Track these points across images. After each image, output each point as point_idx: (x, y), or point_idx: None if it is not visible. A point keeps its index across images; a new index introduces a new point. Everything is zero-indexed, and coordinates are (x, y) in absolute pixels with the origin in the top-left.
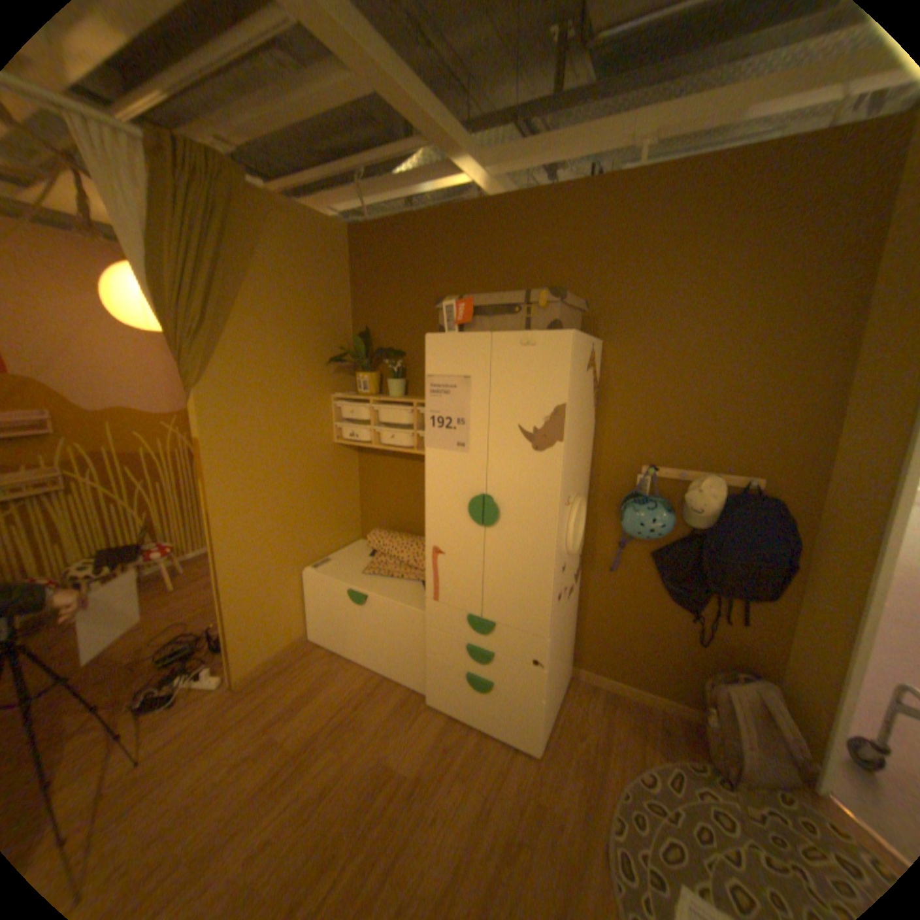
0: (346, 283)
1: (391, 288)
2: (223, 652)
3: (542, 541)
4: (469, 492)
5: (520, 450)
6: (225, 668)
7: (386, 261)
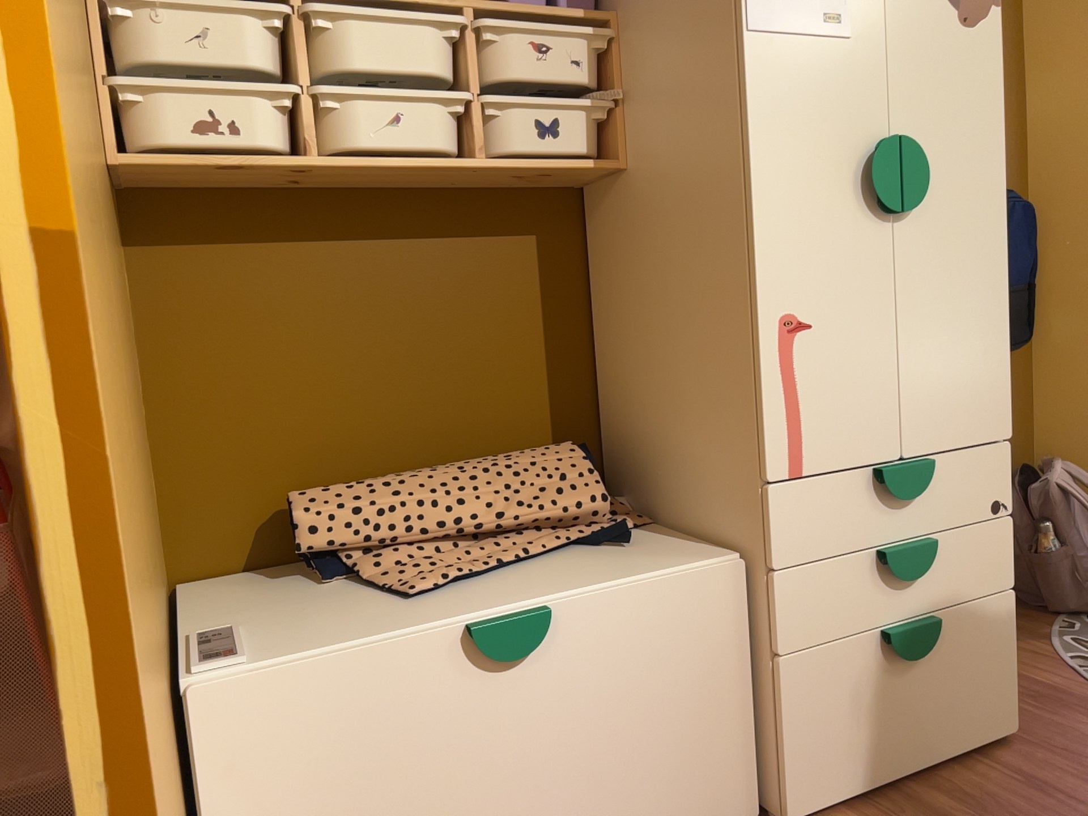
0: None
1: None
2: None
3: (988, 222)
4: (859, 138)
5: (942, 24)
6: None
7: None
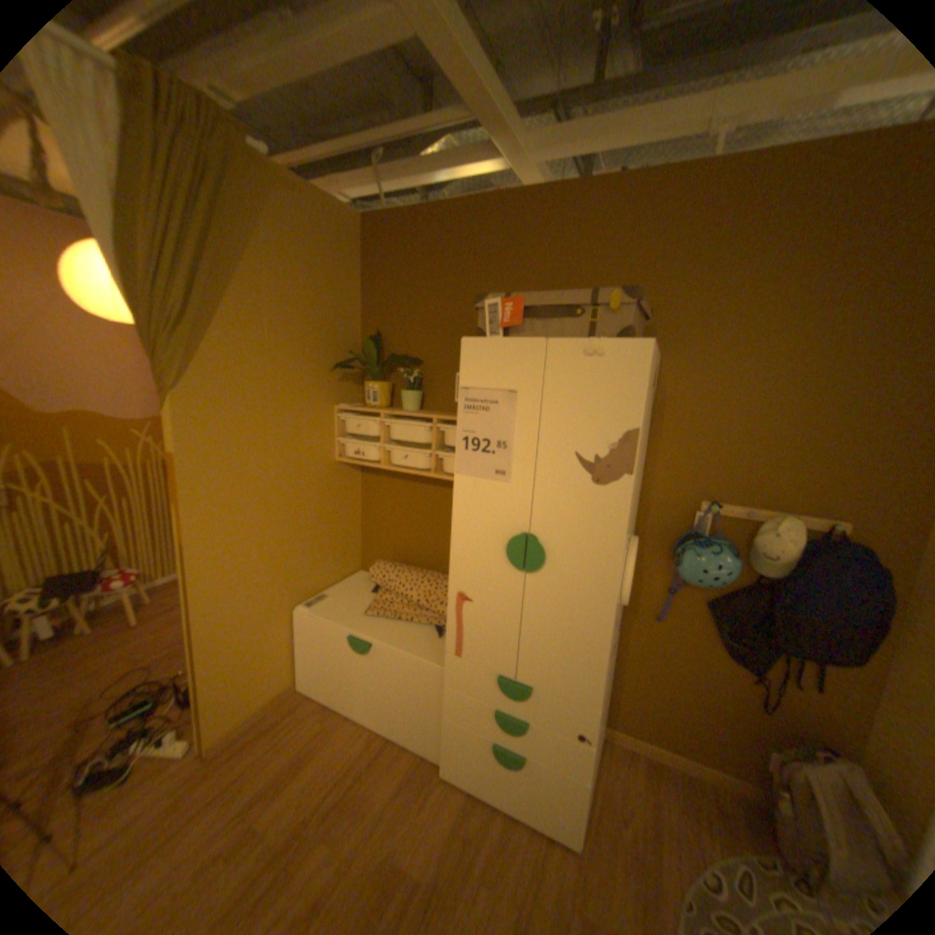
0: (357, 279)
1: (410, 287)
2: (194, 711)
3: (598, 594)
4: (508, 529)
5: (577, 482)
6: (196, 731)
7: (405, 256)
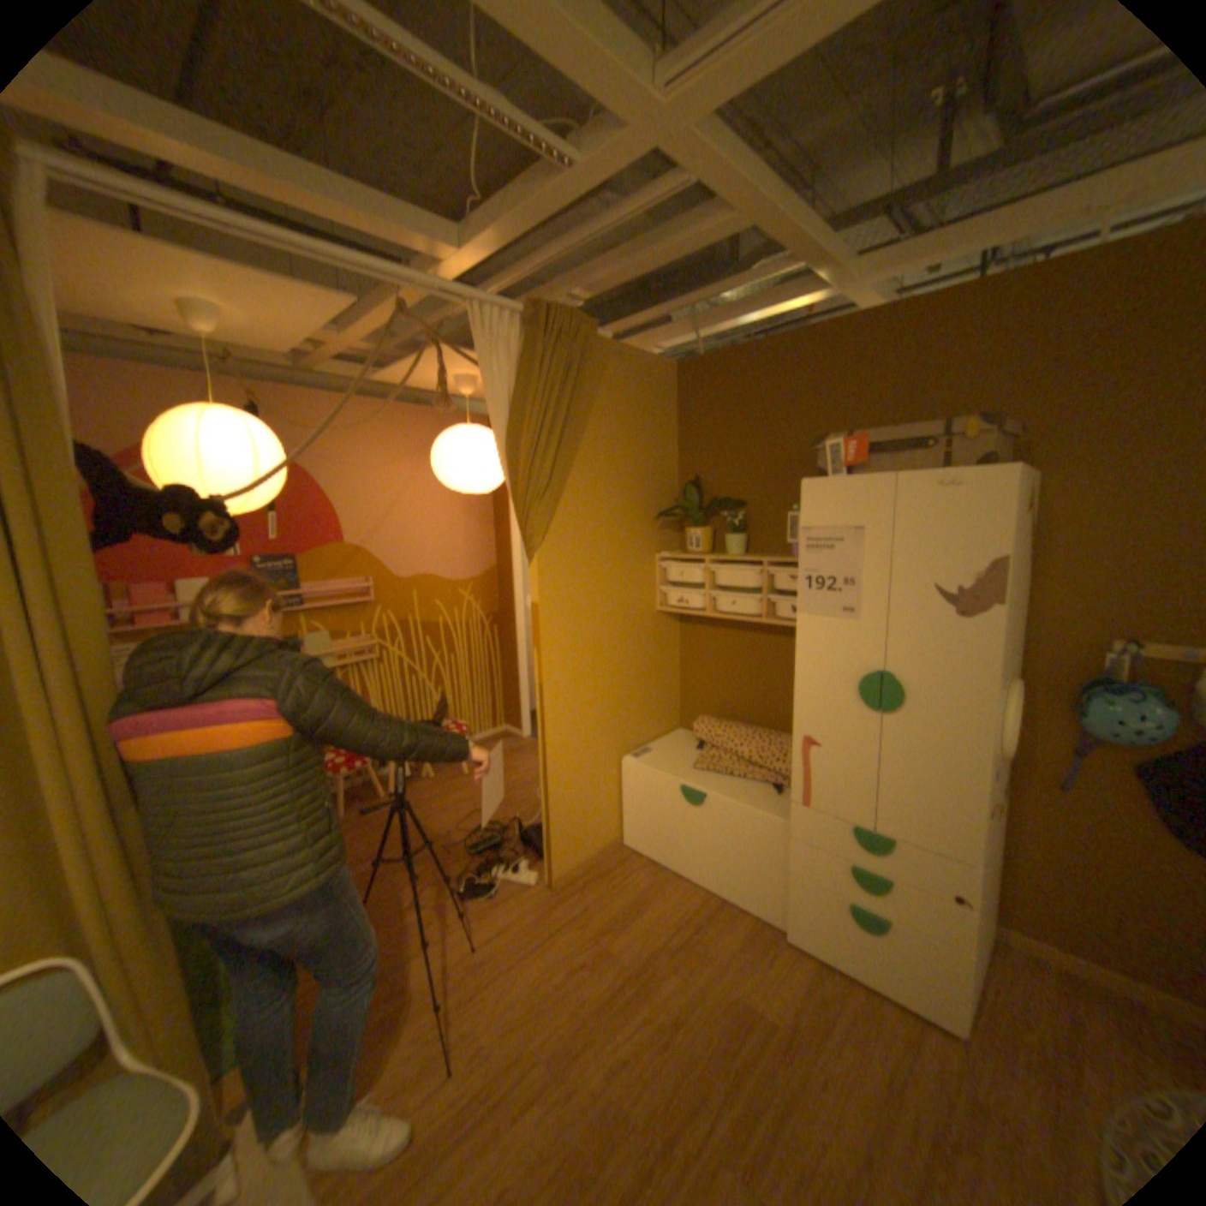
0: (673, 426)
1: (730, 428)
2: (544, 843)
3: (971, 735)
4: (860, 668)
5: (938, 615)
6: (545, 862)
7: (724, 397)
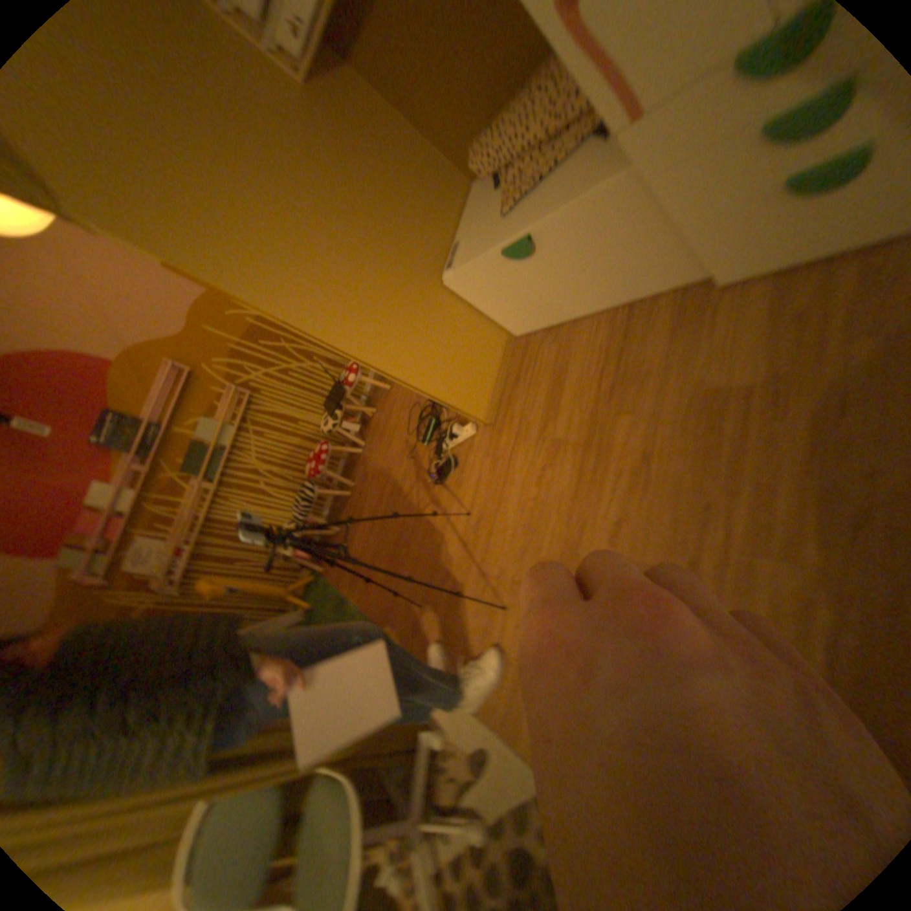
0: None
1: None
2: (448, 407)
3: None
4: None
5: None
6: (464, 415)
7: None
